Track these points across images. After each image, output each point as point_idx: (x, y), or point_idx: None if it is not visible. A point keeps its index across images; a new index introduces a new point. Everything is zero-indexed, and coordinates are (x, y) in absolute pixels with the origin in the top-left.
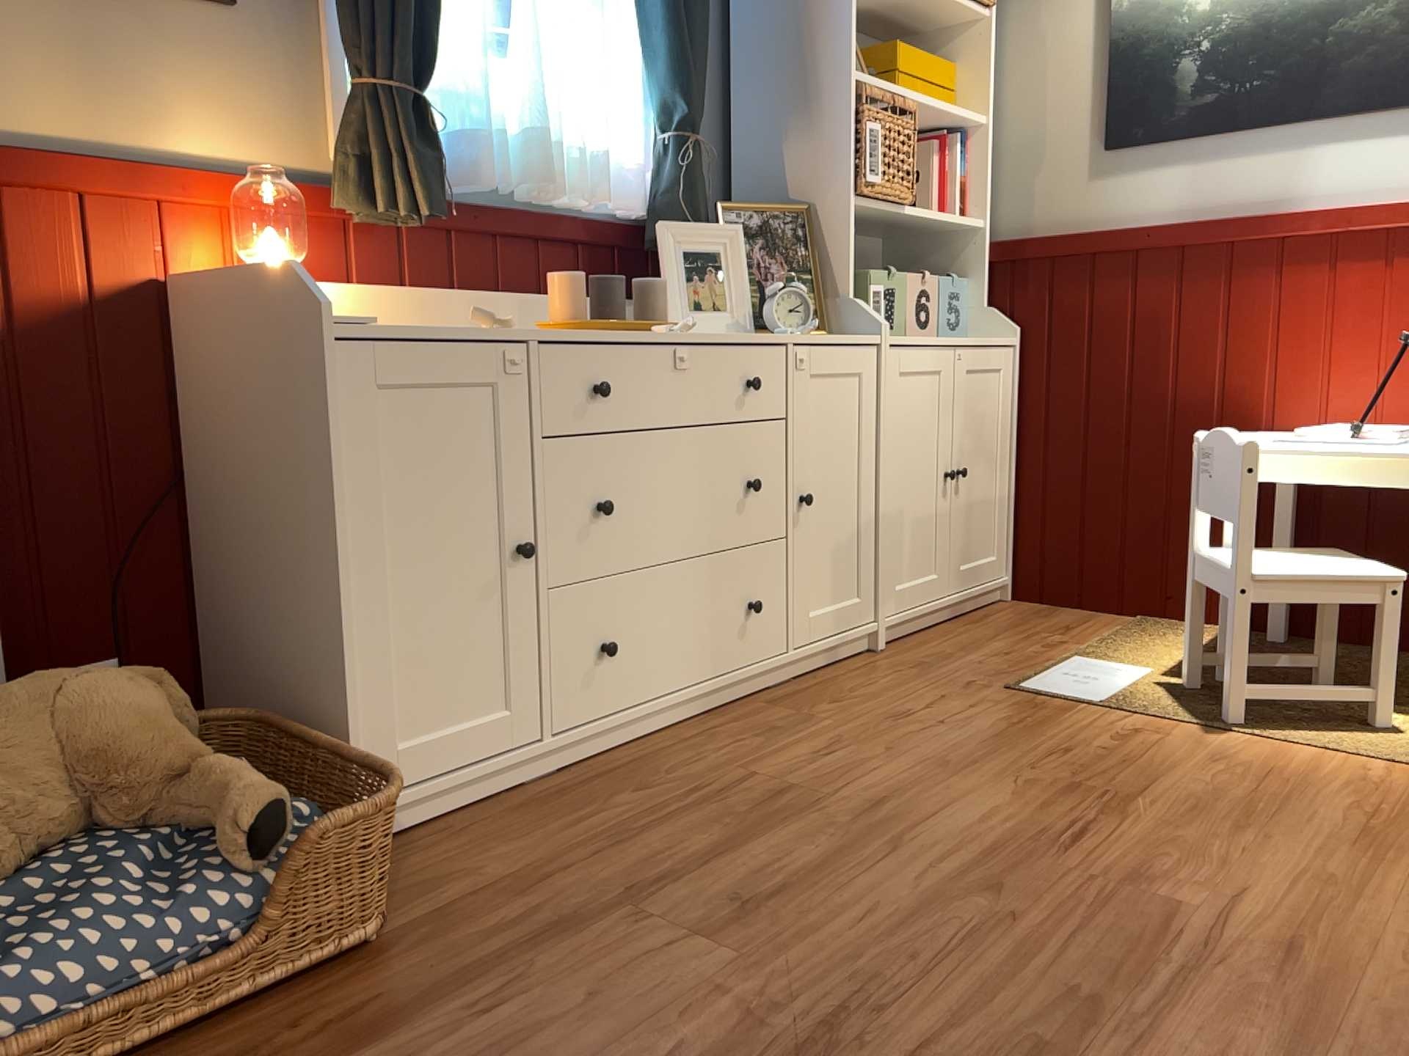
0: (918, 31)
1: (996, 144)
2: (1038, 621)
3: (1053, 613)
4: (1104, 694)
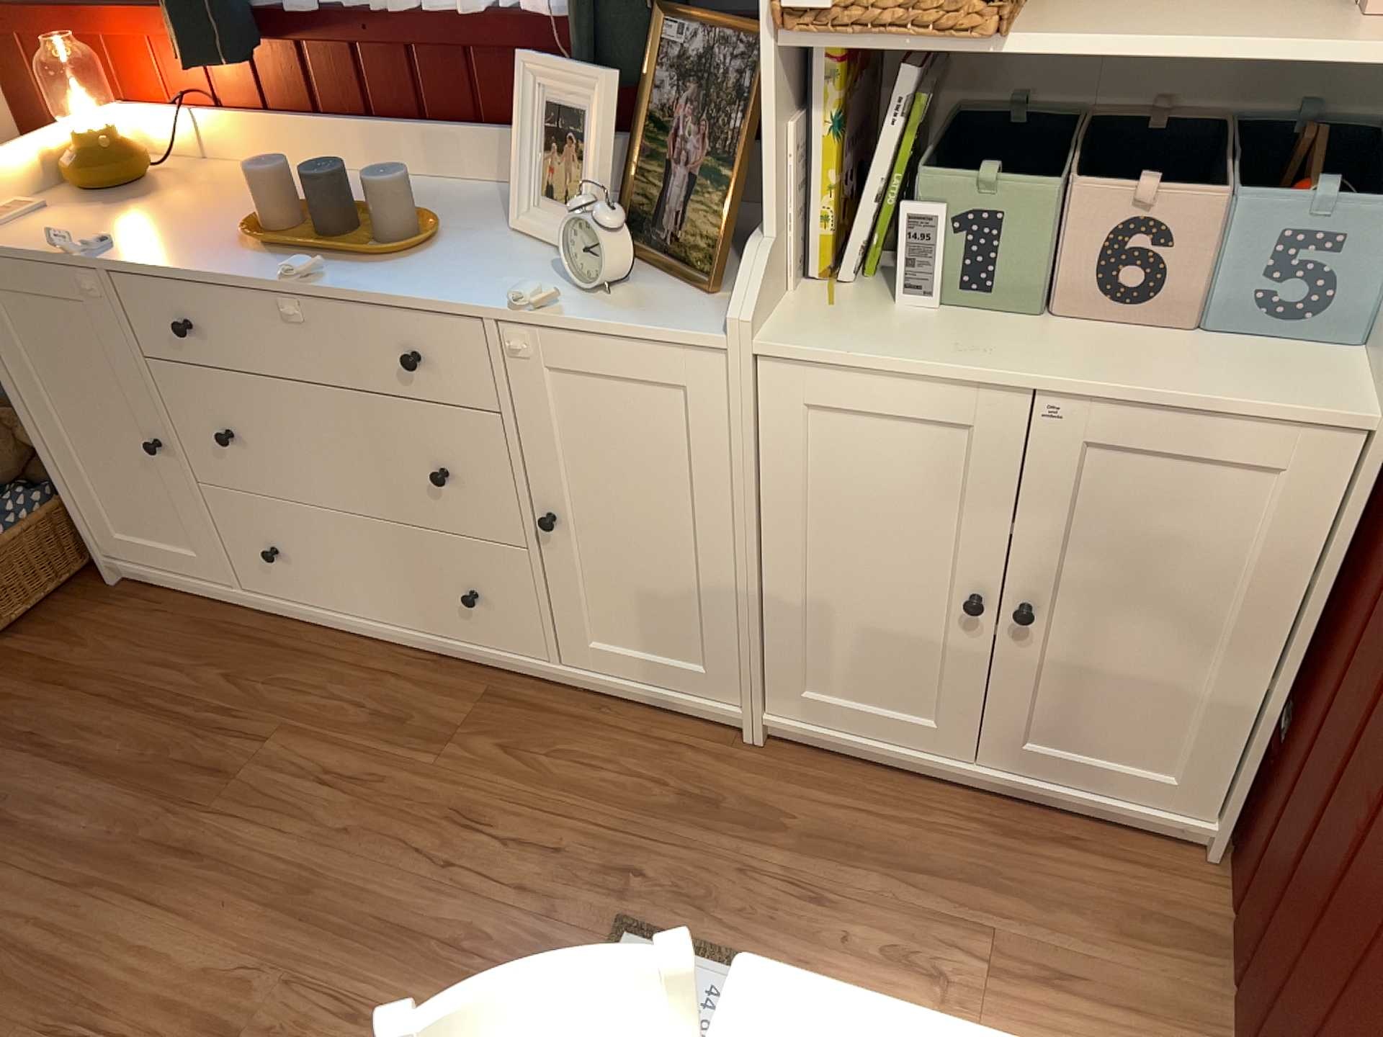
0: None
1: None
2: (1079, 928)
3: (1157, 947)
4: None
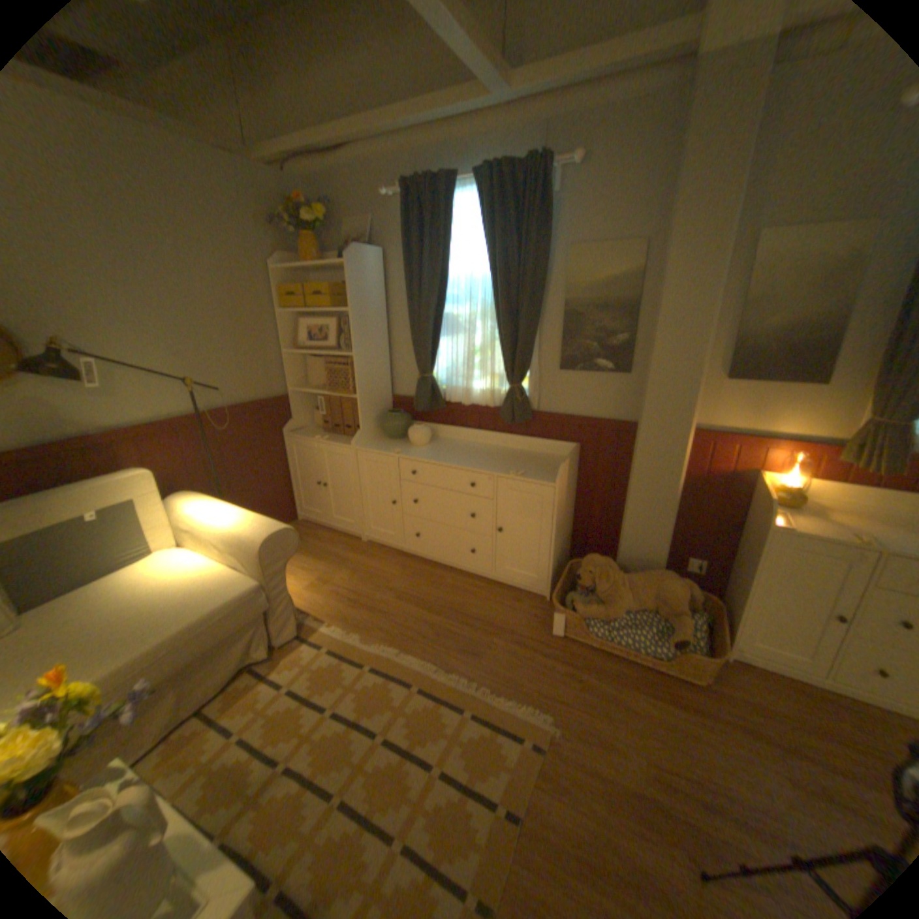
0: None
1: None
2: None
3: None
4: None
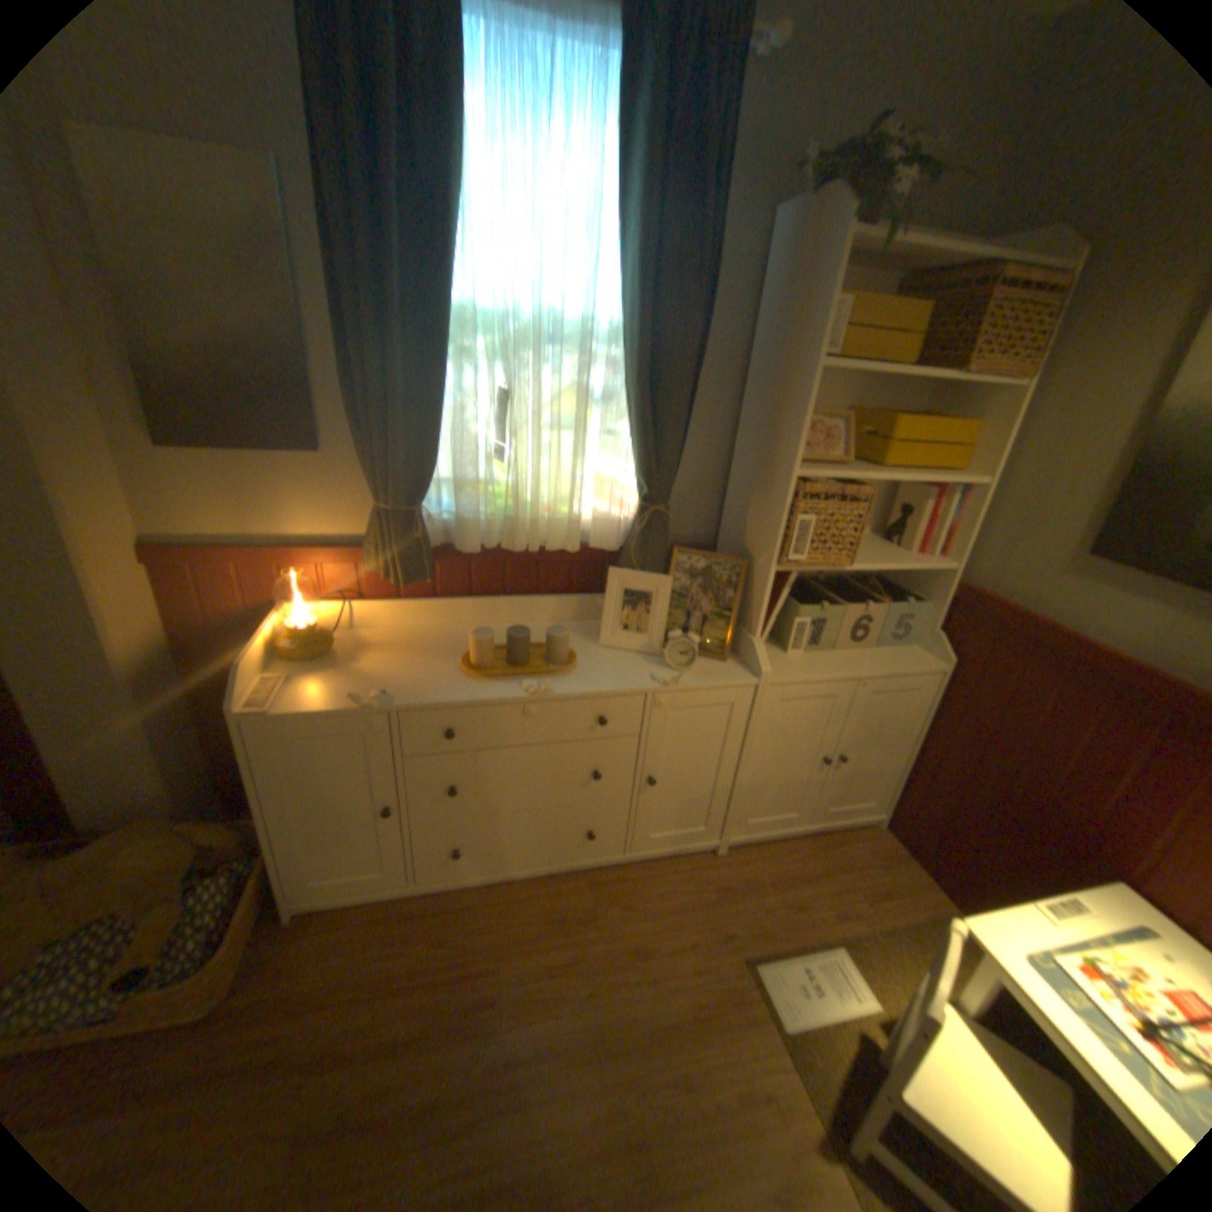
0: (960, 382)
1: (999, 501)
2: (874, 876)
3: (896, 871)
4: (802, 1028)
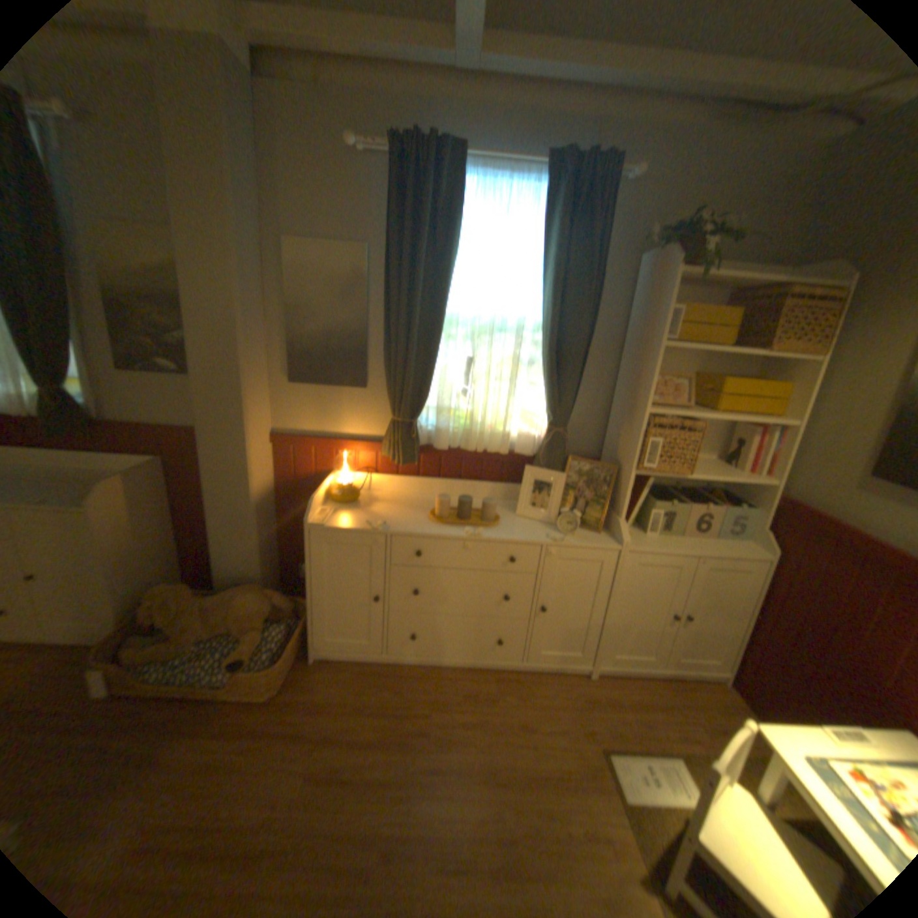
0: (777, 358)
1: (809, 439)
2: (716, 719)
3: (736, 719)
4: (640, 805)
